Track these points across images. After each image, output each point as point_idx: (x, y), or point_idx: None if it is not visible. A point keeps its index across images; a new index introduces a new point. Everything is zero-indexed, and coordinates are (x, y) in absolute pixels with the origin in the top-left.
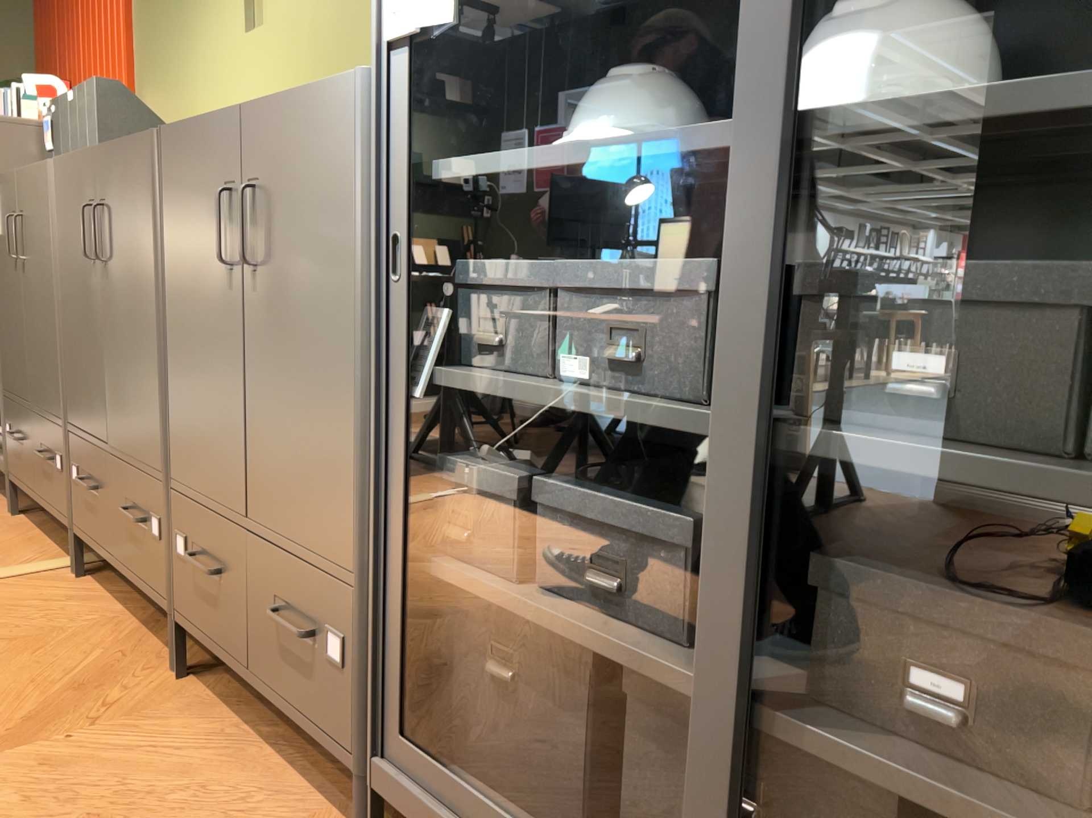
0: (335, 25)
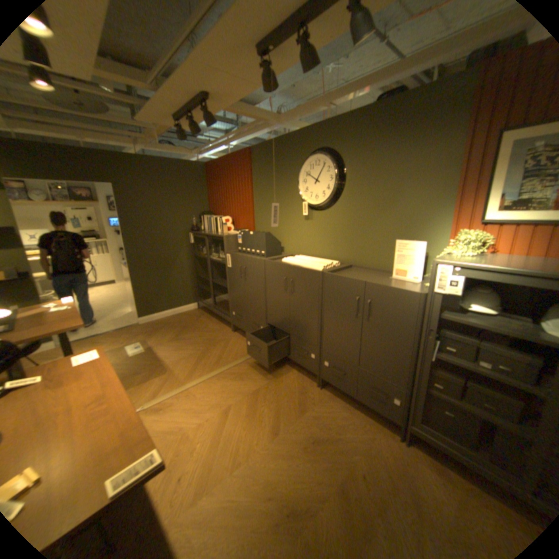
0: (343, 228)
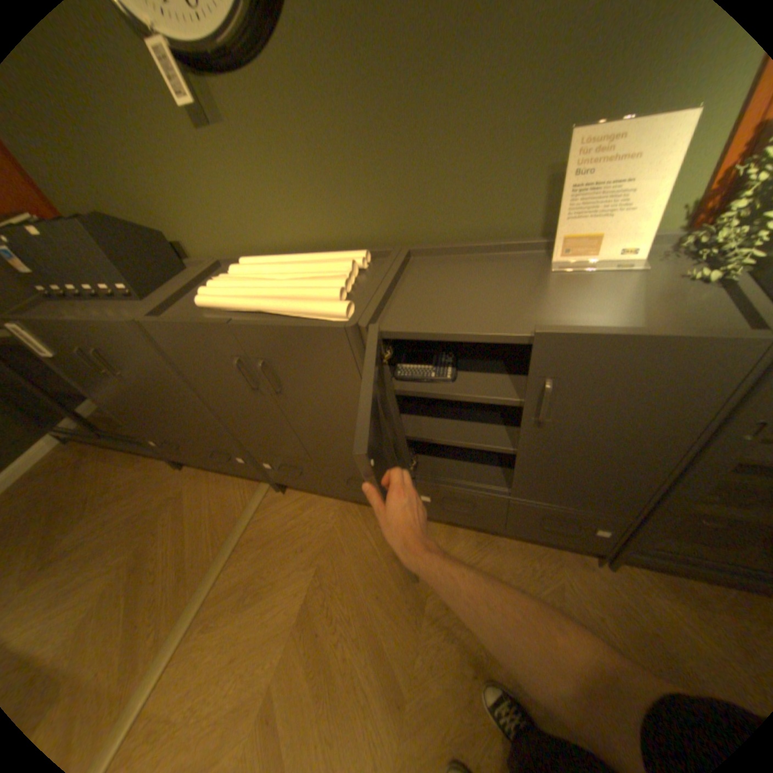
0: (344, 126)
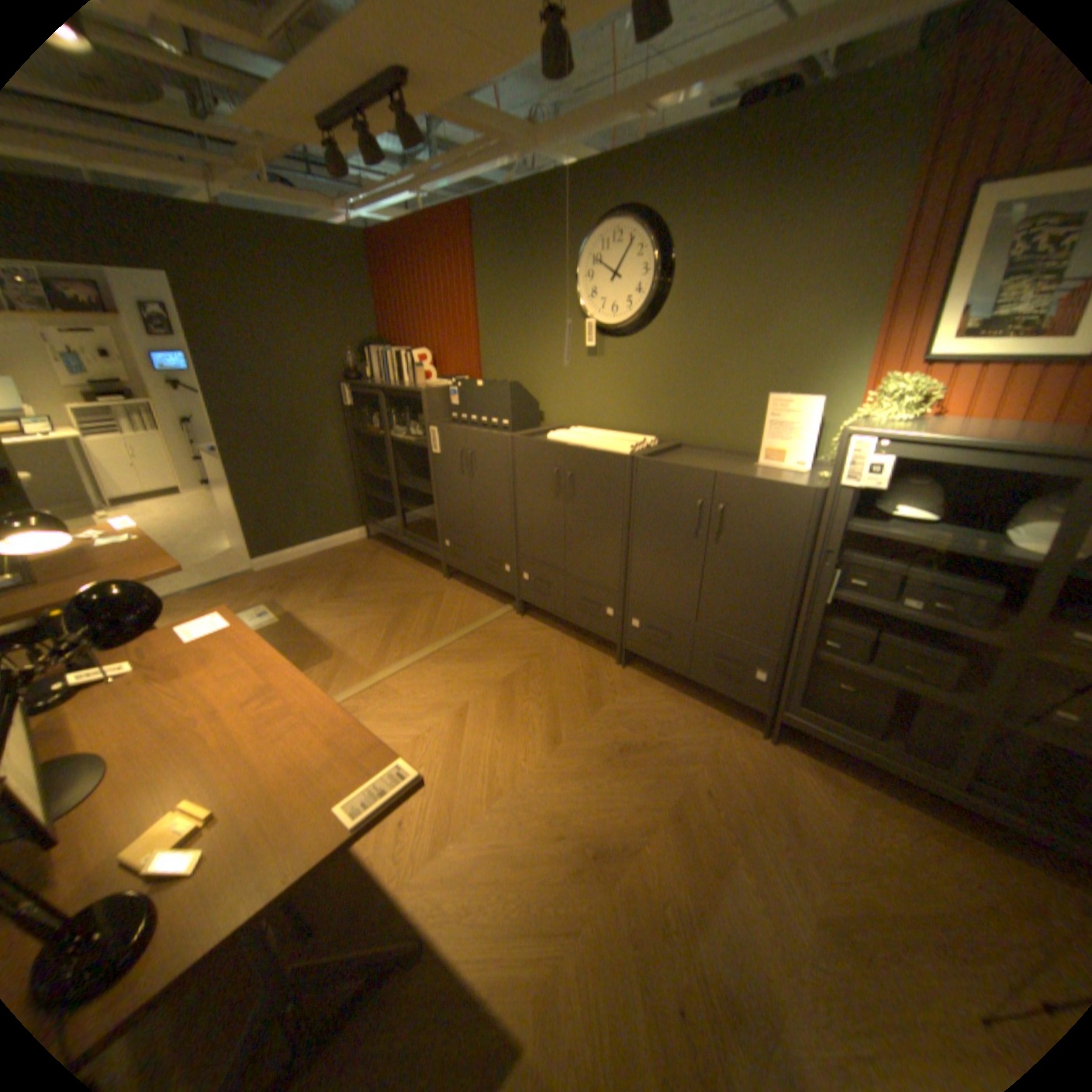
0: (666, 372)
